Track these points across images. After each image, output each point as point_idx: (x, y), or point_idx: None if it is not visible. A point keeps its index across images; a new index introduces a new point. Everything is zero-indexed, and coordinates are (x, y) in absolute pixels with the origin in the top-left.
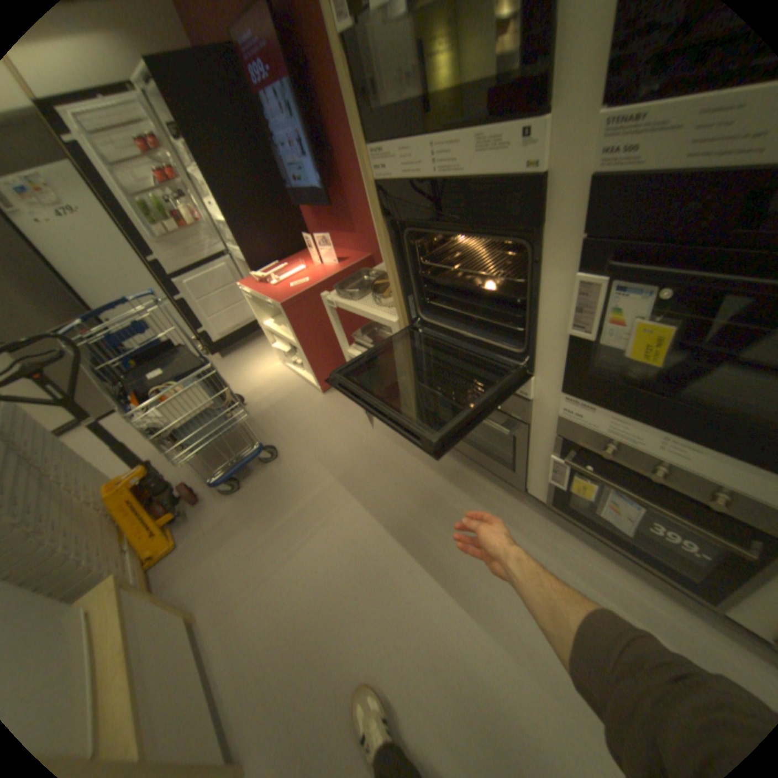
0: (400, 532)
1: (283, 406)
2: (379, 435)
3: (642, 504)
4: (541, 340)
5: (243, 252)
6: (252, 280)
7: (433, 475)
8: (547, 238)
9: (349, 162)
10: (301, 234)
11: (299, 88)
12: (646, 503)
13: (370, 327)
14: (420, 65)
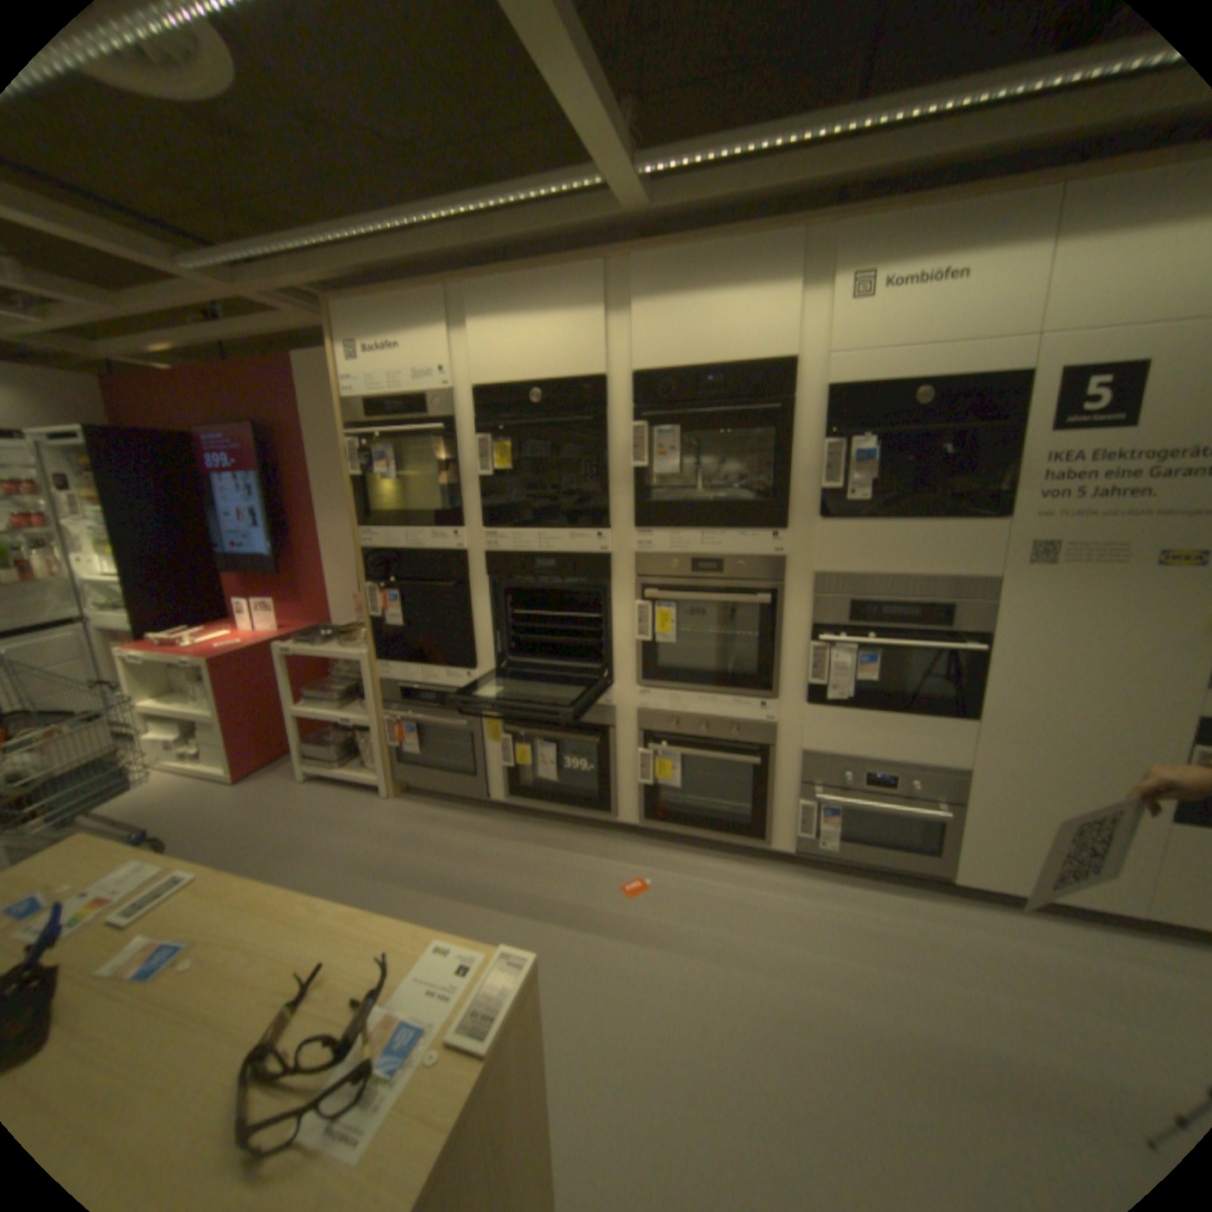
0: (361, 872)
1: (158, 811)
2: (325, 807)
3: (549, 739)
4: (477, 643)
5: (131, 615)
6: (139, 647)
7: (396, 822)
8: (471, 582)
9: (309, 542)
10: (216, 604)
11: (265, 482)
12: (550, 737)
13: (321, 685)
14: (400, 500)
